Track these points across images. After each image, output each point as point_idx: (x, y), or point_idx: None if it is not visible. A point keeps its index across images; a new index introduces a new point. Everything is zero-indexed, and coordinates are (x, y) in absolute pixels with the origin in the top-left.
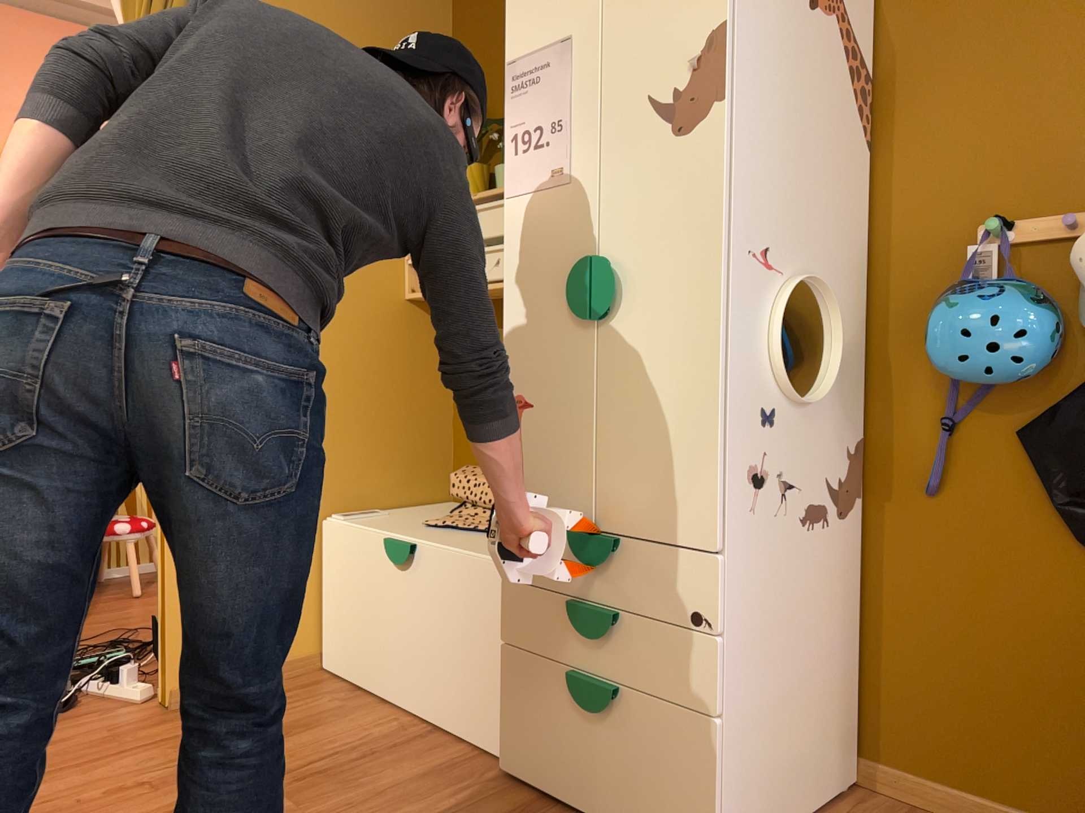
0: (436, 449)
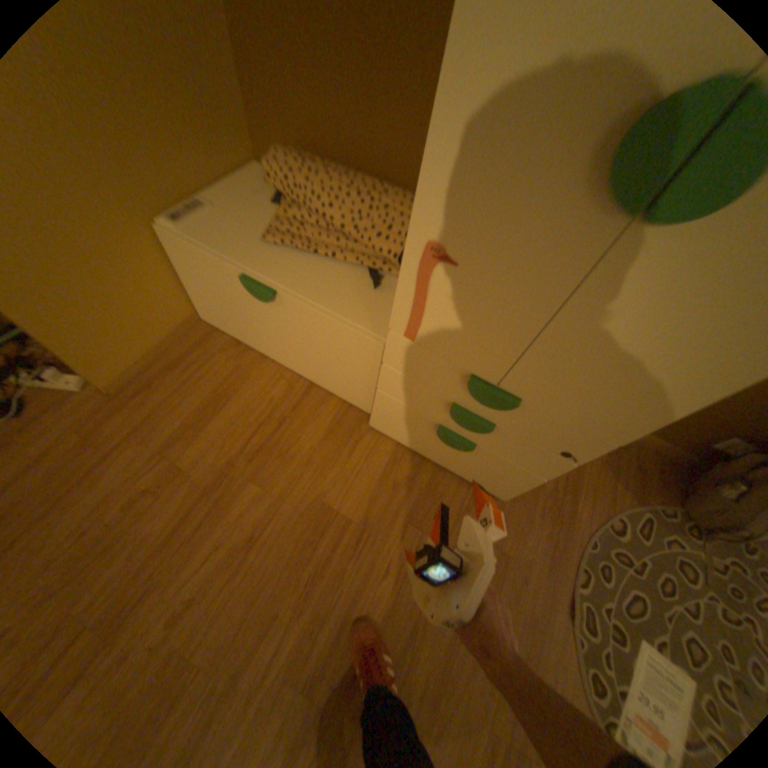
0: (229, 110)
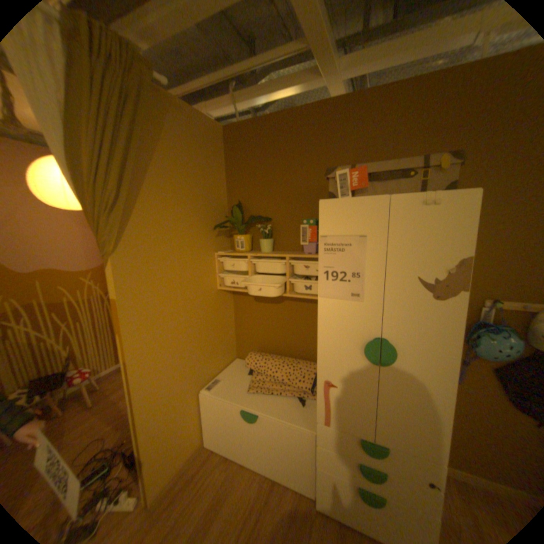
0: (231, 341)
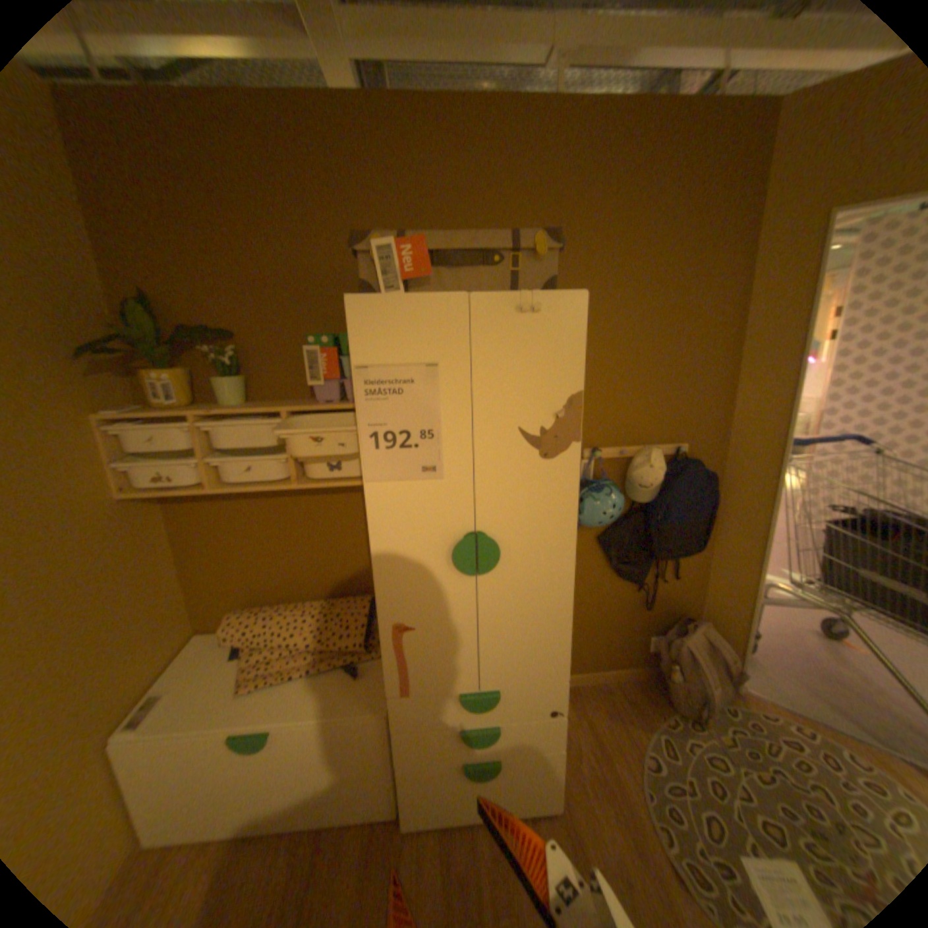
0: (172, 607)
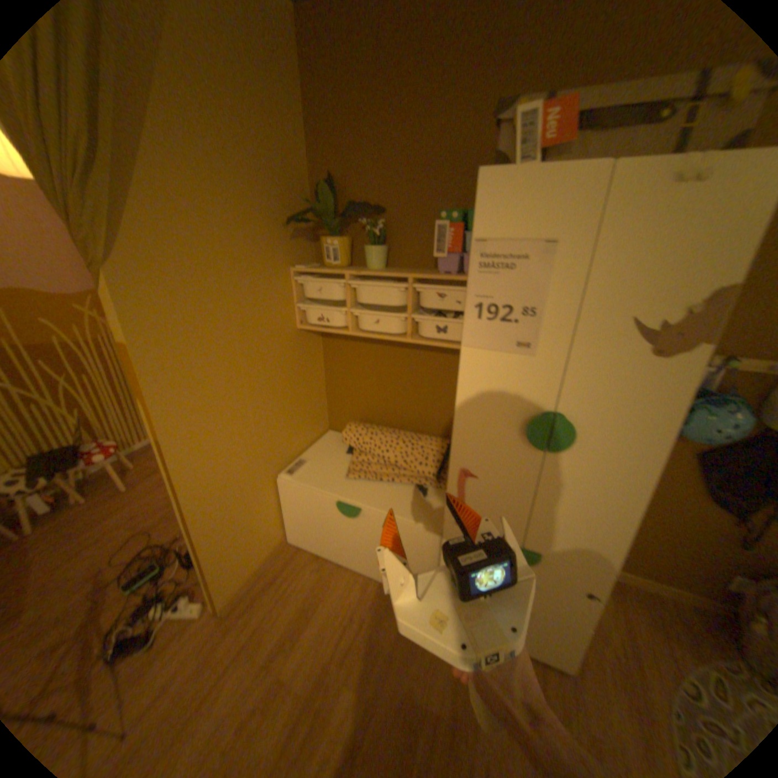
0: (320, 406)
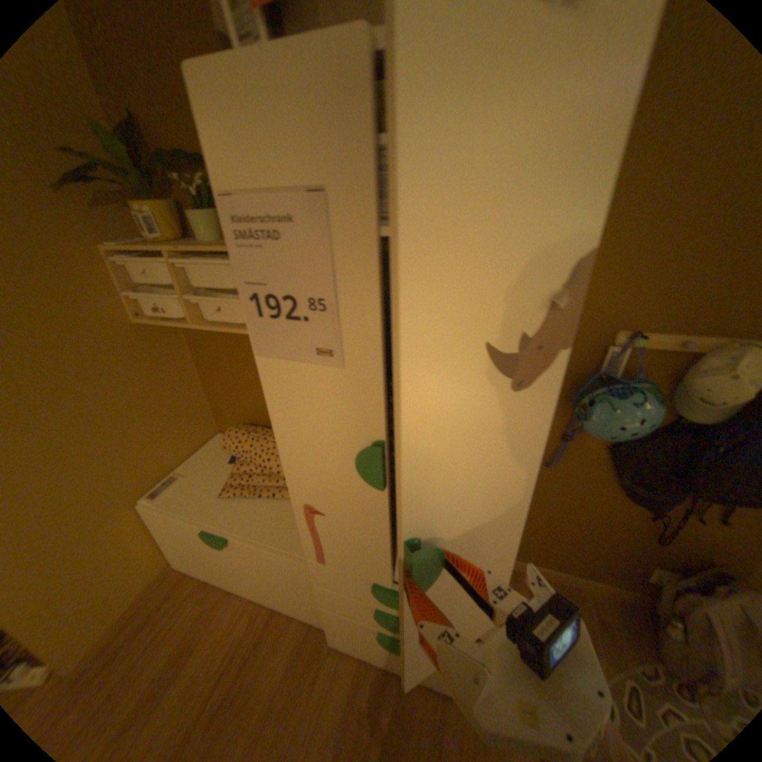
0: (198, 410)
